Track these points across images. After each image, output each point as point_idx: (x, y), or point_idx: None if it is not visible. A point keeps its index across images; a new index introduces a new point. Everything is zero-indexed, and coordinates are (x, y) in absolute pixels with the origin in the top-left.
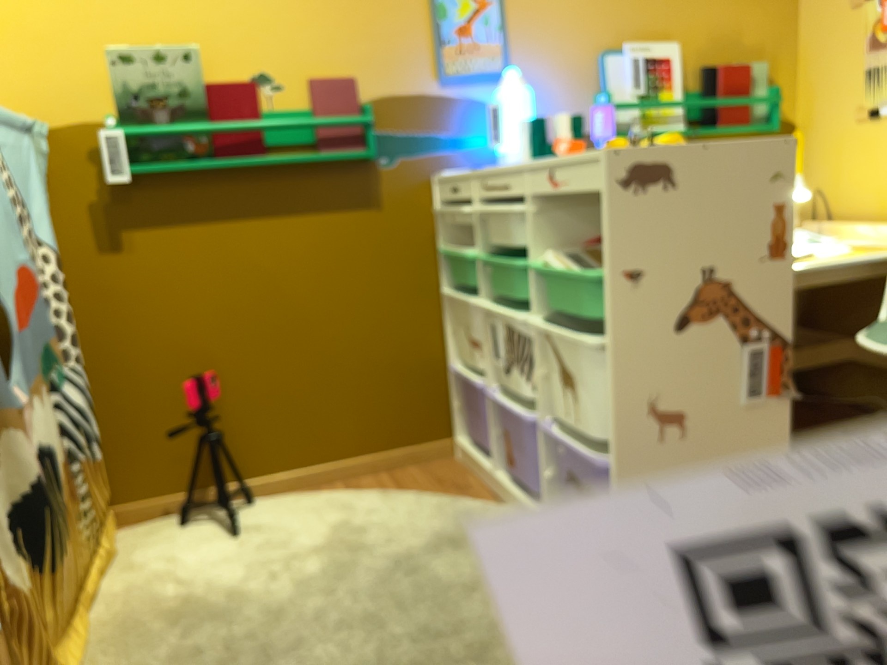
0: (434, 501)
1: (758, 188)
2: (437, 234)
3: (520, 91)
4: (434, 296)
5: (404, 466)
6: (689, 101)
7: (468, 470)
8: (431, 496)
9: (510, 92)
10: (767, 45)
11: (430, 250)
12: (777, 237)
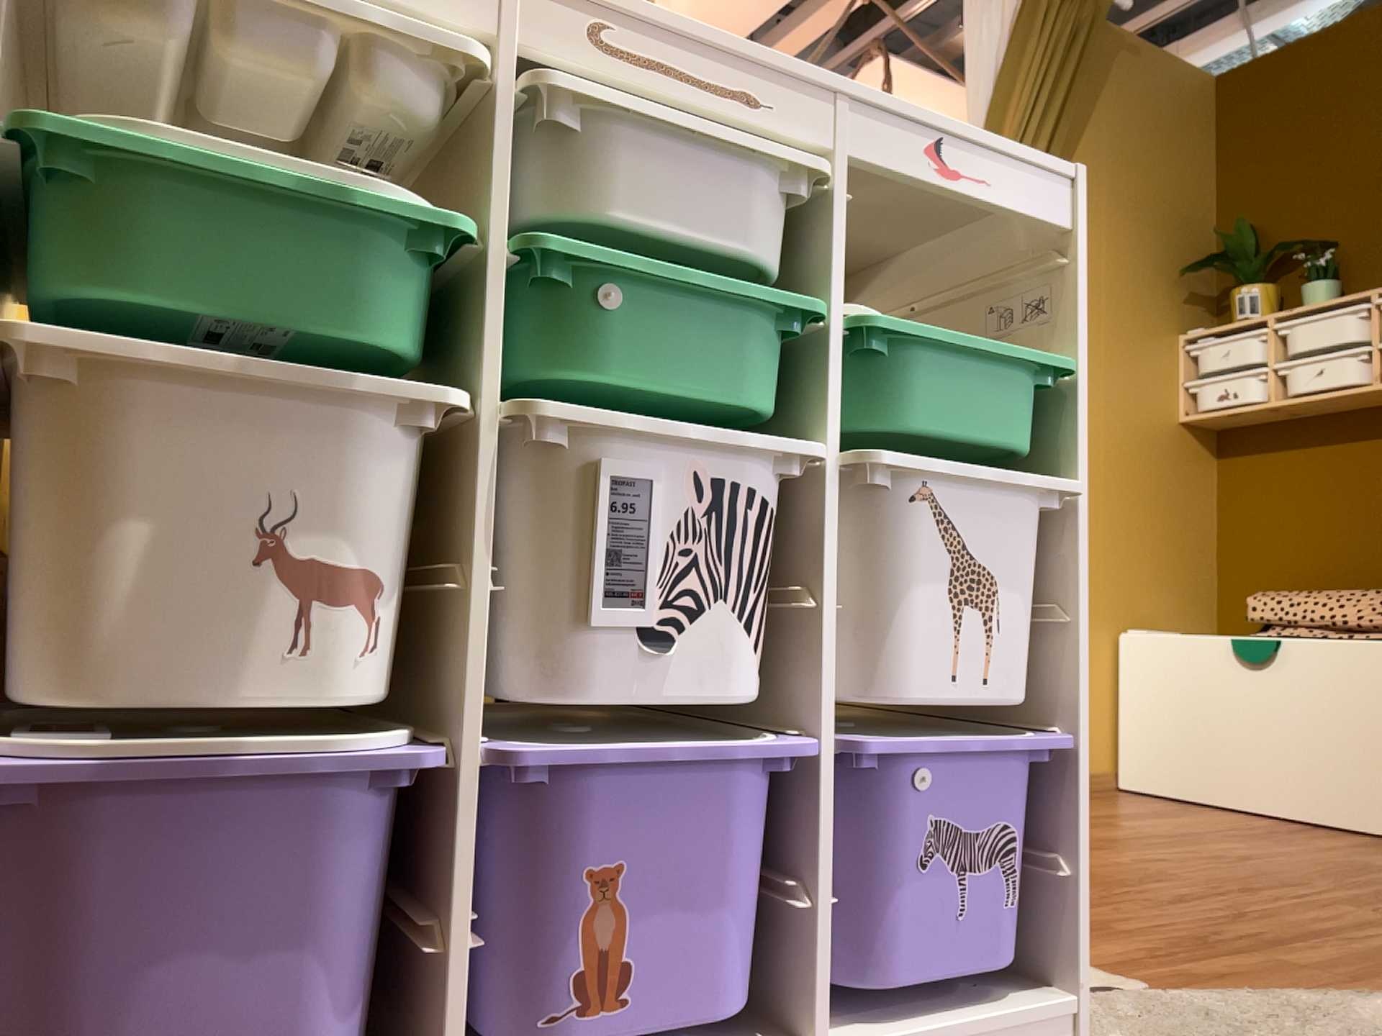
0: None
1: None
2: None
3: None
4: None
5: None
6: None
7: None
8: None
9: None
10: None
11: None
12: None
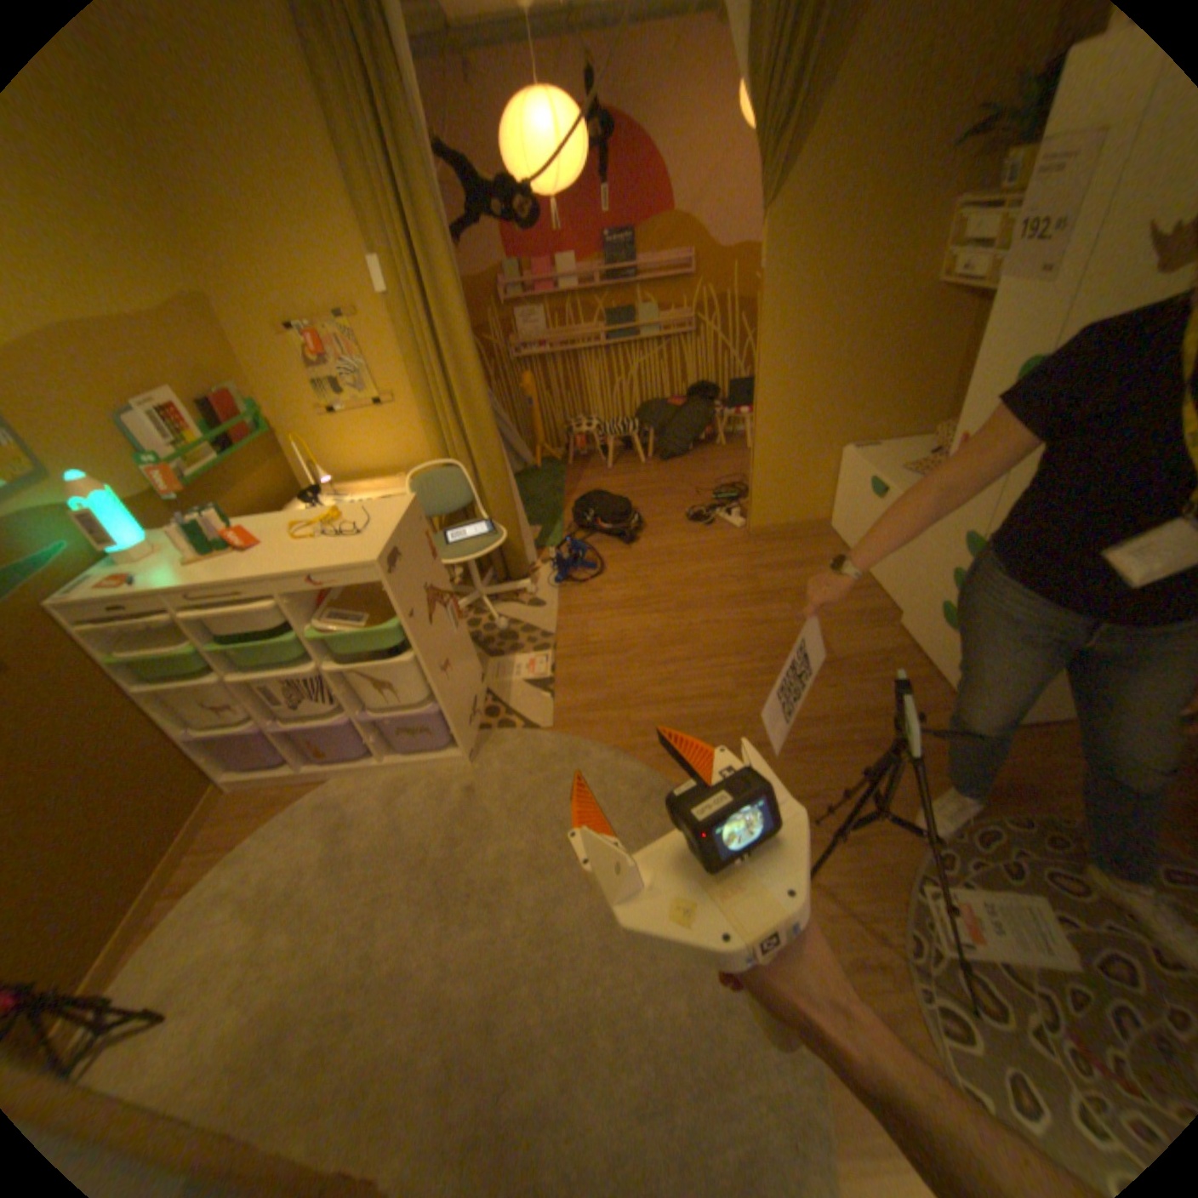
0: (274, 827)
1: (418, 531)
2: (84, 652)
3: (104, 493)
4: (120, 703)
5: (195, 837)
6: (202, 433)
7: (252, 791)
8: (263, 827)
9: (92, 497)
10: (220, 367)
11: (88, 670)
12: (431, 549)
